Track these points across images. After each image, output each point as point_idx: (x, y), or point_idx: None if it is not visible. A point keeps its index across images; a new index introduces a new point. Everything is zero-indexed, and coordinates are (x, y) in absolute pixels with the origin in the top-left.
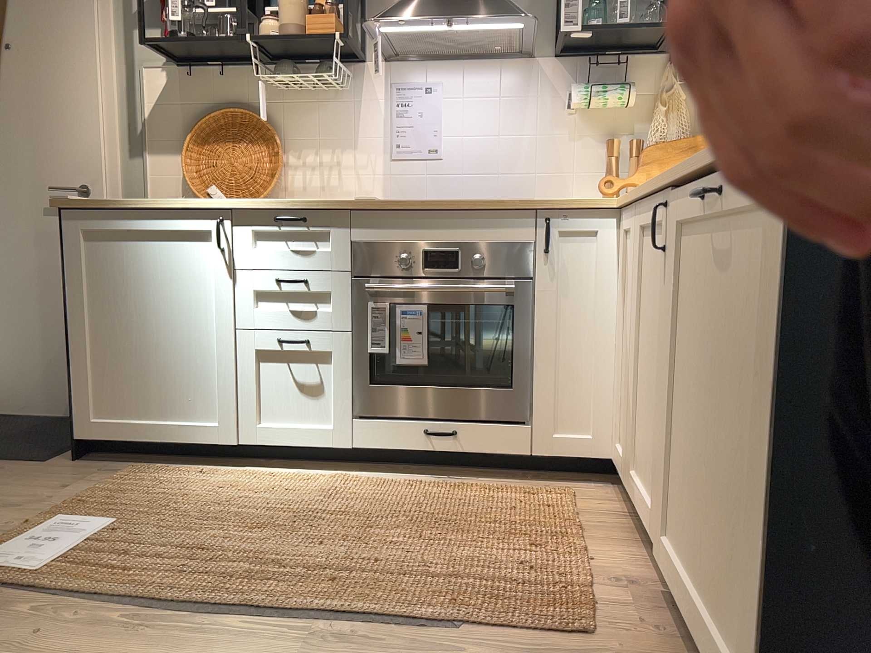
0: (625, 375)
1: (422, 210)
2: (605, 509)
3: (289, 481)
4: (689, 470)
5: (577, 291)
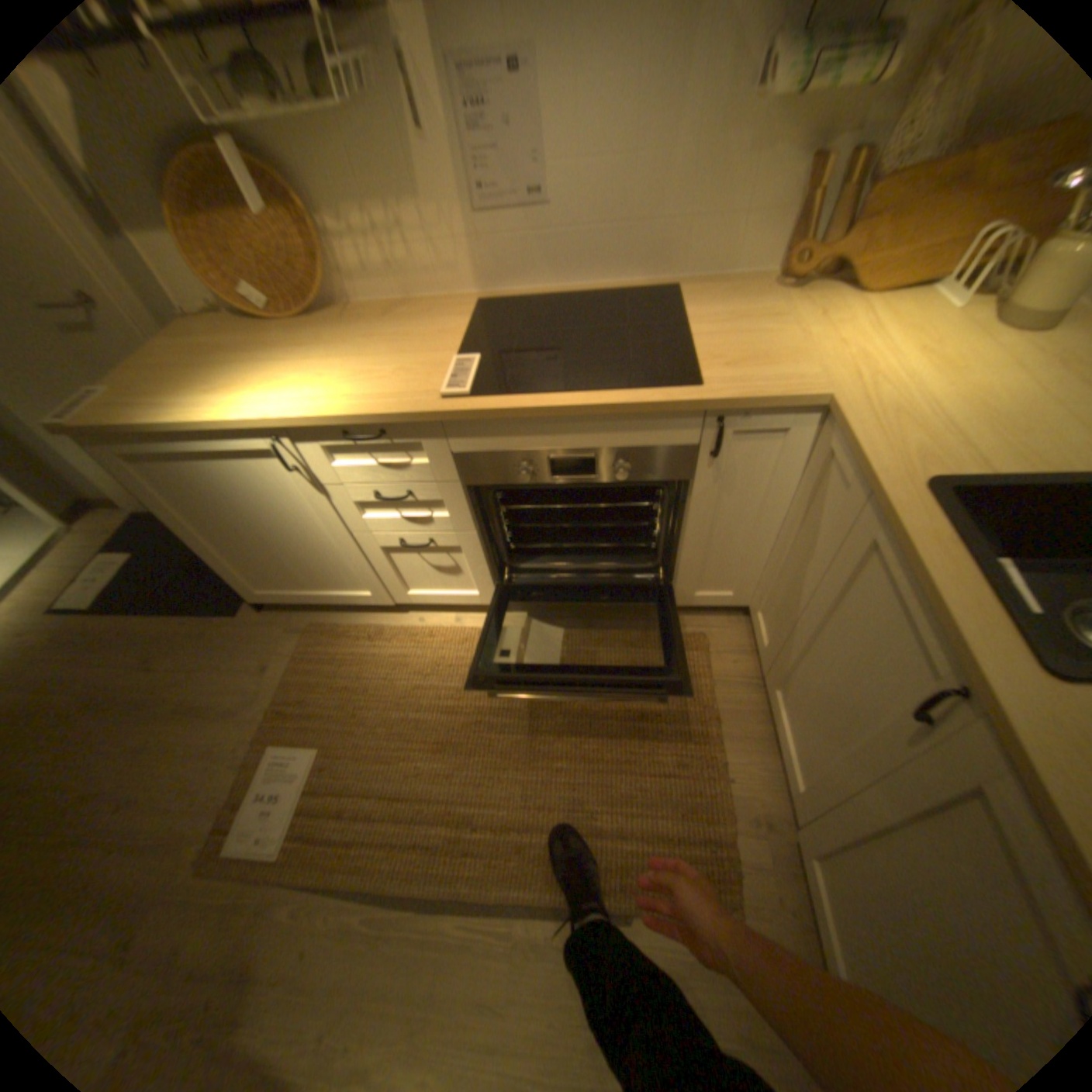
0: (781, 577)
1: (539, 417)
2: (736, 669)
3: (450, 640)
4: (859, 896)
5: (740, 488)
